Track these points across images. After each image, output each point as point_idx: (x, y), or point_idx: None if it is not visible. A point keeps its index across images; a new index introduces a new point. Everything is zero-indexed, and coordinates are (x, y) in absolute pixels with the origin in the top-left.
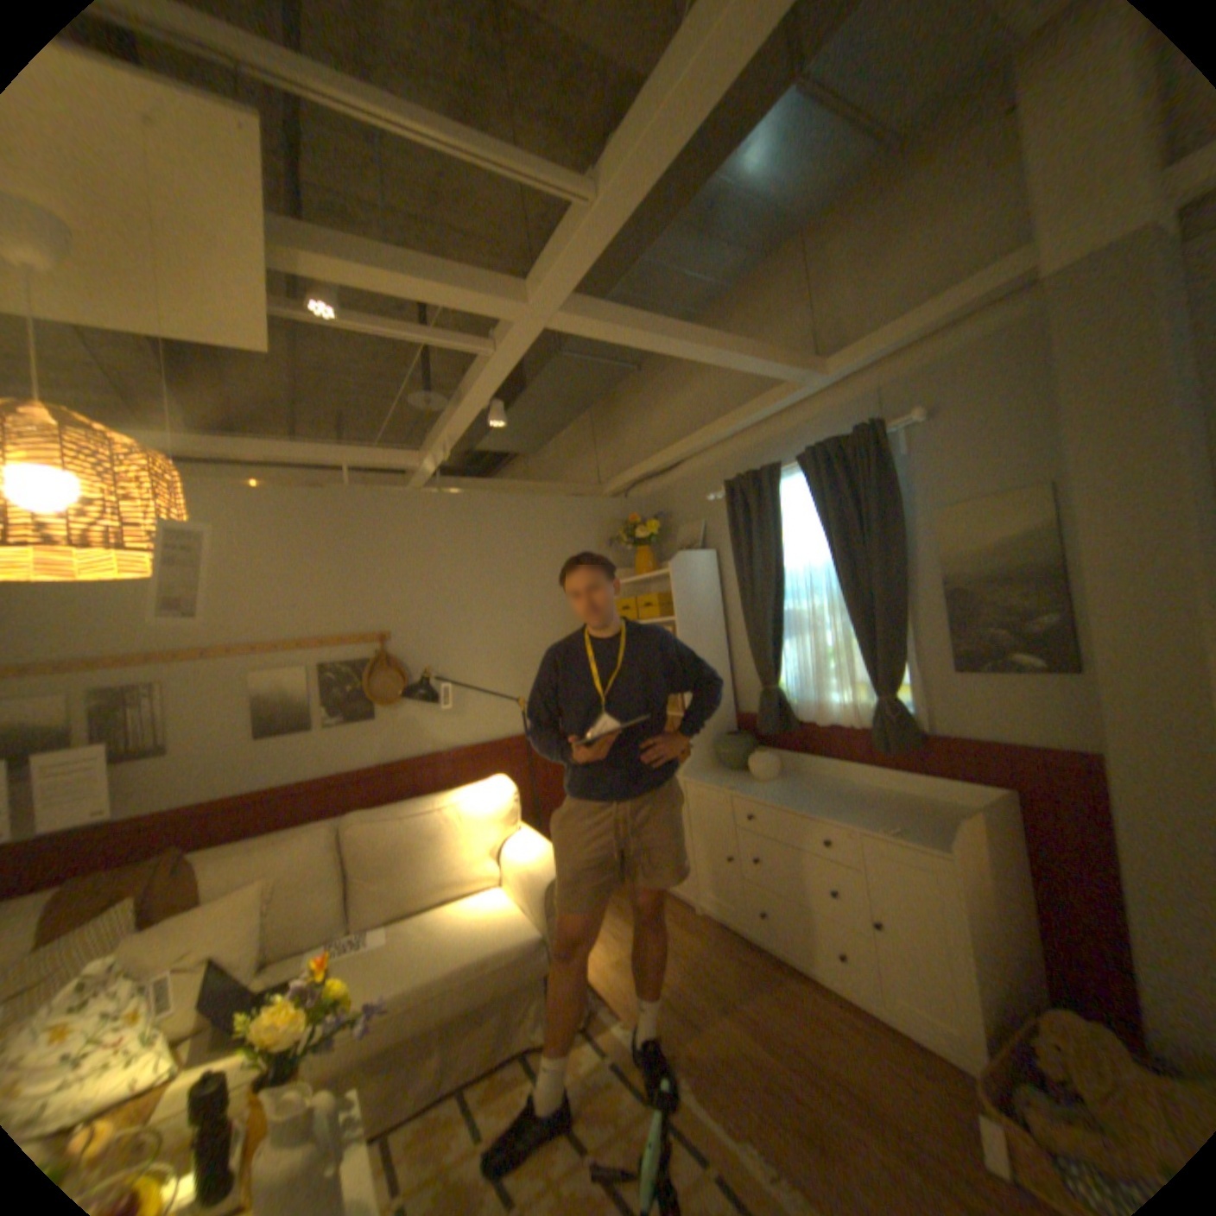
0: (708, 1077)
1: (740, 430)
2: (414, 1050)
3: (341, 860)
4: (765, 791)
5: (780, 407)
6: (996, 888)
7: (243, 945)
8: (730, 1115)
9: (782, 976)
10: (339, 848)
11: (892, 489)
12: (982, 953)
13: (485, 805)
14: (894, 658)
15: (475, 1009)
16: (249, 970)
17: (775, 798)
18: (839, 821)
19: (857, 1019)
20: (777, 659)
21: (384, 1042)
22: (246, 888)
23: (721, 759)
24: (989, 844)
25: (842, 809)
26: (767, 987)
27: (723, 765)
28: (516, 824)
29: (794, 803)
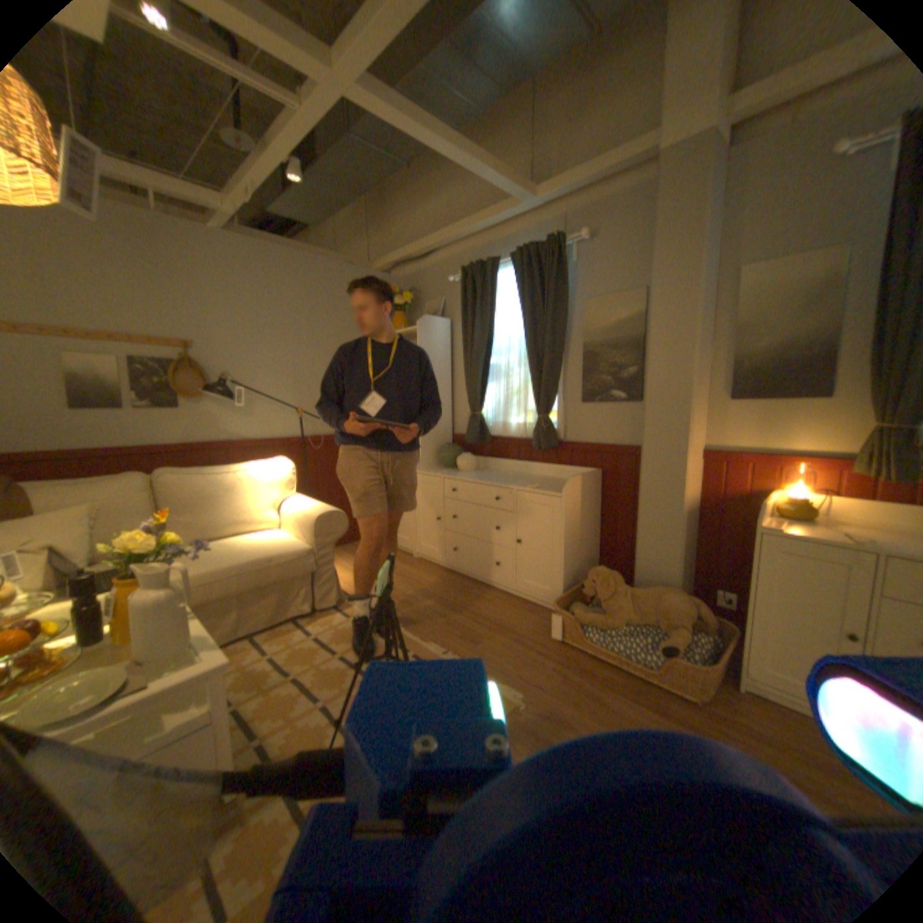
0: (412, 621)
1: (477, 231)
2: (217, 607)
3: (154, 498)
4: (465, 475)
5: (506, 217)
6: (581, 516)
7: (76, 541)
8: (423, 634)
9: (461, 581)
10: (152, 489)
11: (564, 282)
12: (568, 546)
13: (270, 471)
14: (550, 391)
15: (262, 585)
16: (82, 557)
17: (470, 477)
18: (505, 485)
19: (500, 595)
20: (482, 396)
21: (197, 597)
22: (74, 506)
23: (439, 462)
24: (582, 492)
25: (508, 481)
26: (452, 585)
27: (440, 466)
28: (292, 489)
29: (481, 479)
